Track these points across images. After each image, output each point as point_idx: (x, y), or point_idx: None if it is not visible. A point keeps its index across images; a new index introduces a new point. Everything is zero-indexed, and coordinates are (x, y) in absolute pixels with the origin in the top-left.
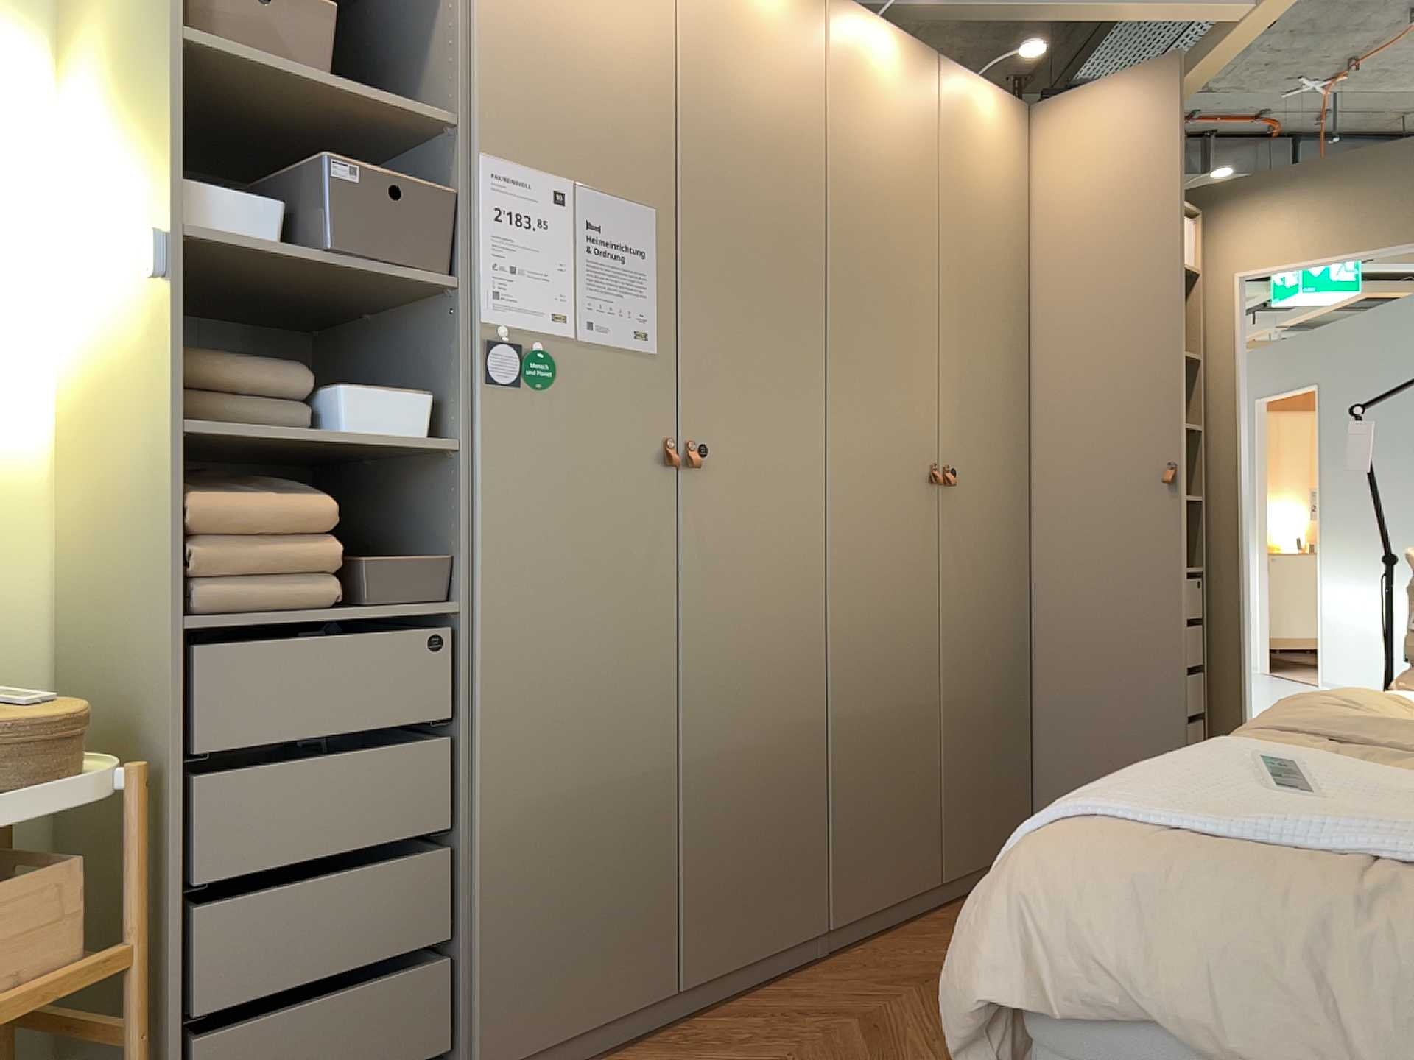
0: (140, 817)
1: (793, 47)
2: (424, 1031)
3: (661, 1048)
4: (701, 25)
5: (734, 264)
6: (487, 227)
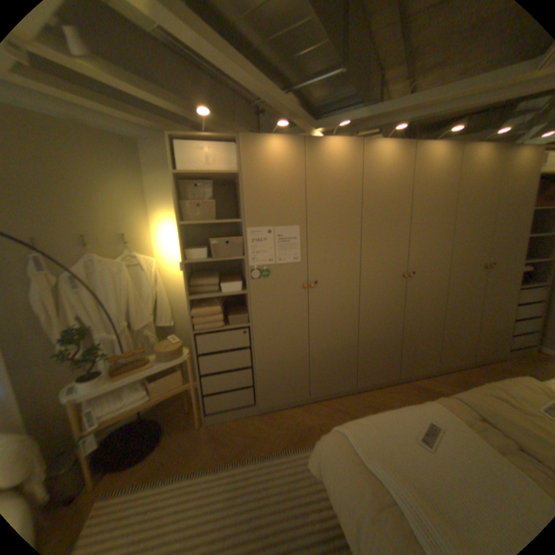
0: (190, 363)
1: (348, 163)
2: (249, 399)
3: (303, 409)
4: (313, 169)
5: (325, 233)
6: (250, 244)
